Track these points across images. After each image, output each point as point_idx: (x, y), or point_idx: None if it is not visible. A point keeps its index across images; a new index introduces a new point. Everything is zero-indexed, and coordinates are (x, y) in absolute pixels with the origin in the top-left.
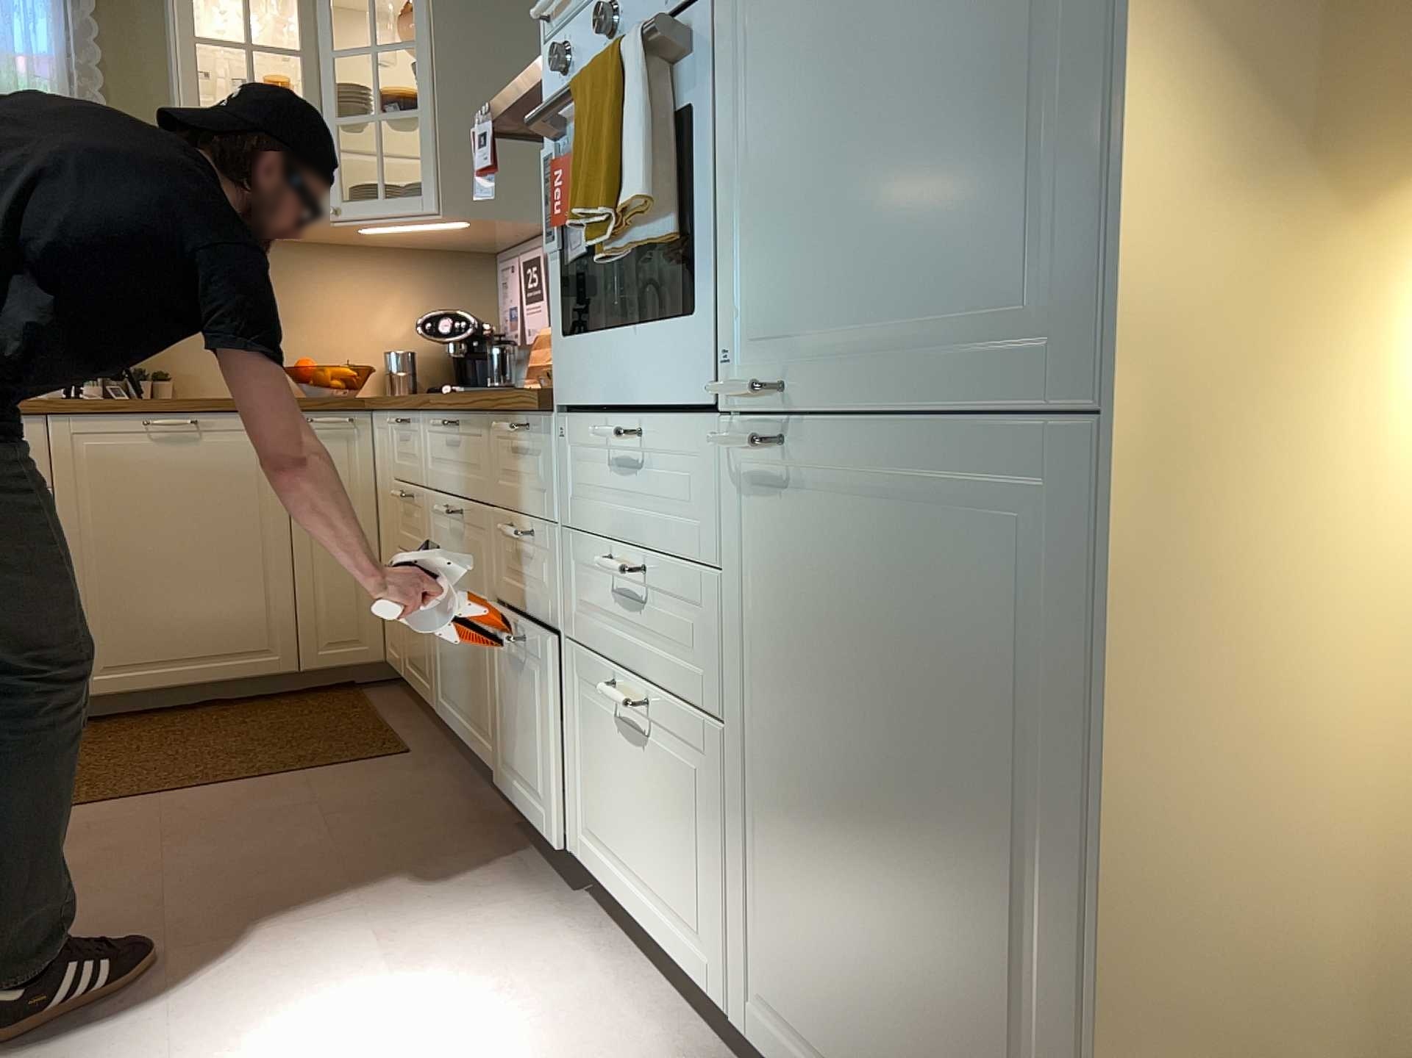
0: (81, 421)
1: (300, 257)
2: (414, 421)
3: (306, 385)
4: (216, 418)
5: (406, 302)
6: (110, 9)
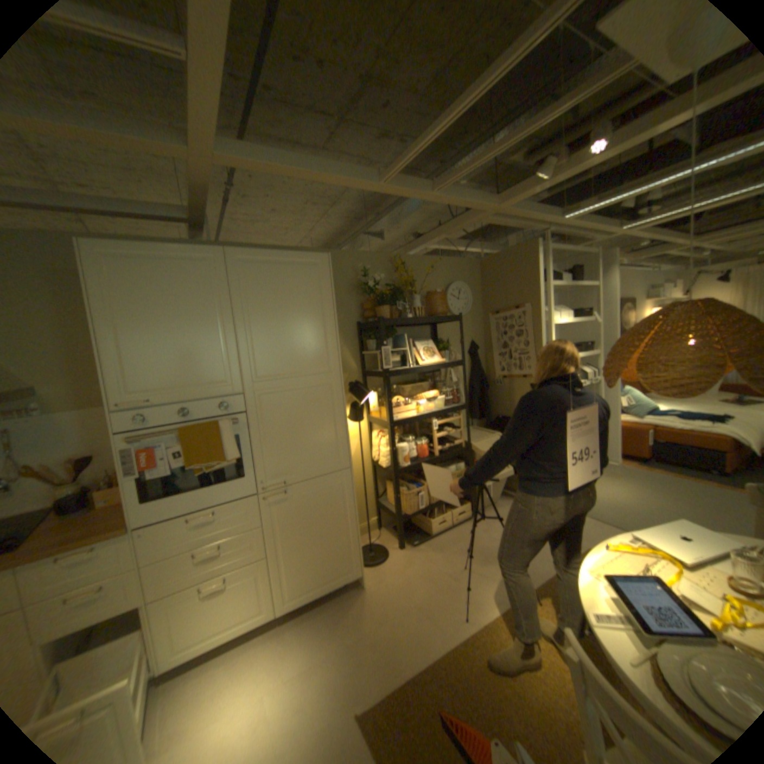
0: None
1: None
2: None
3: None
4: None
5: None
6: None
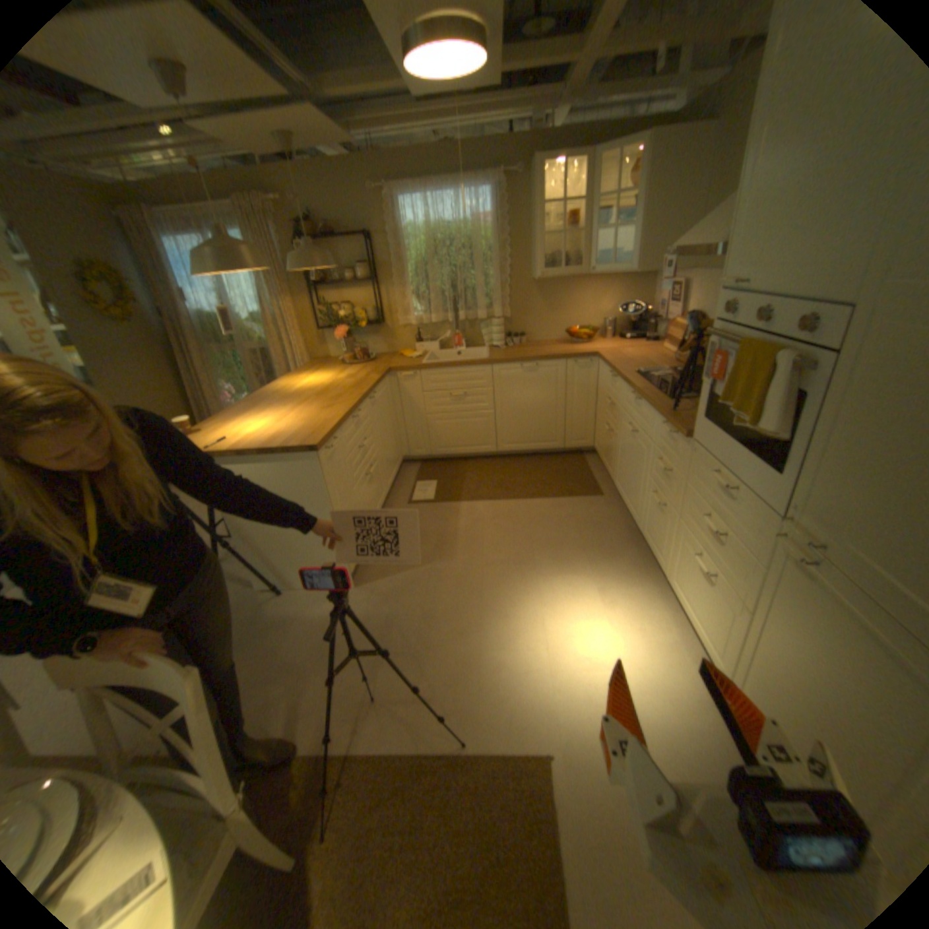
0: (500, 366)
1: (573, 281)
2: (618, 379)
3: (571, 337)
4: (542, 363)
5: (614, 296)
6: (510, 186)
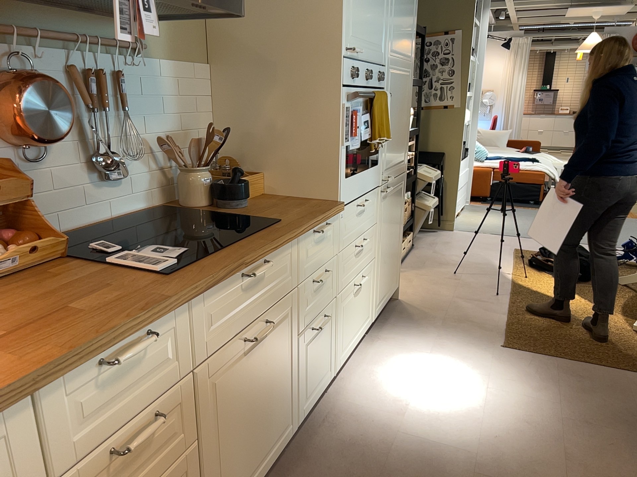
0: None
1: None
2: (159, 326)
3: None
4: None
5: None
6: None
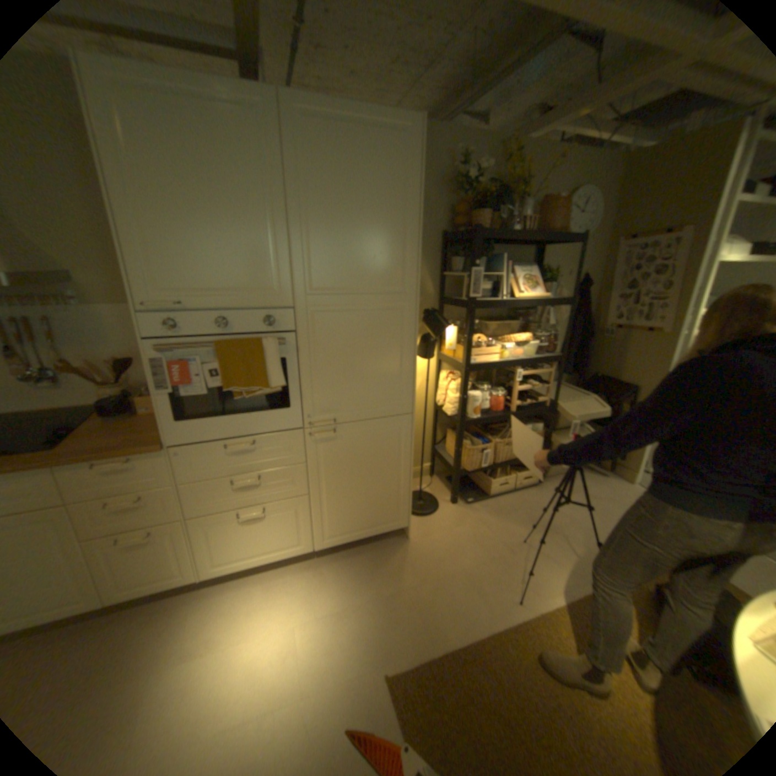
0: None
1: None
2: None
3: None
4: None
5: None
6: None
